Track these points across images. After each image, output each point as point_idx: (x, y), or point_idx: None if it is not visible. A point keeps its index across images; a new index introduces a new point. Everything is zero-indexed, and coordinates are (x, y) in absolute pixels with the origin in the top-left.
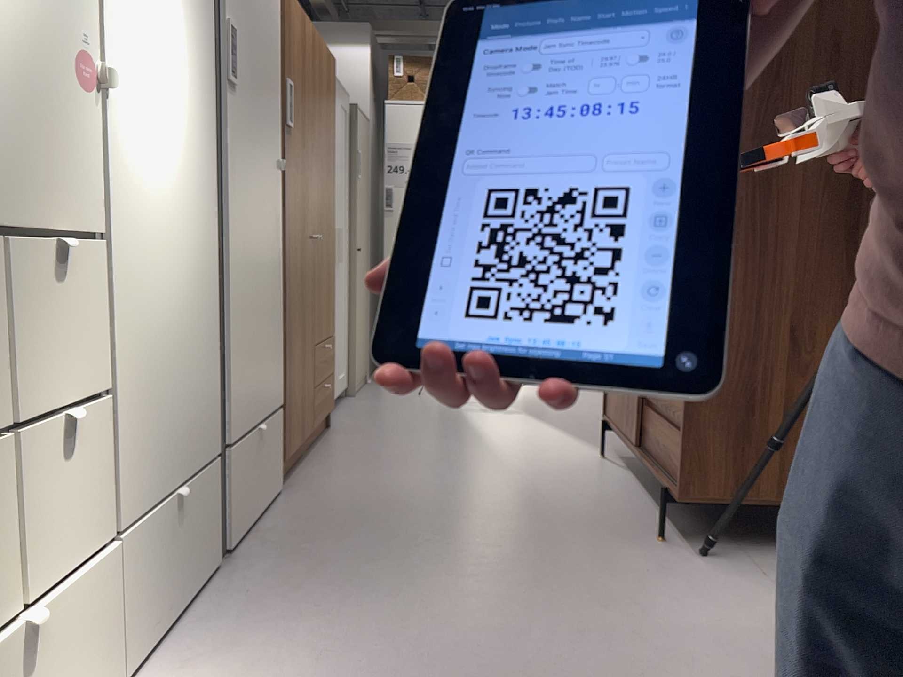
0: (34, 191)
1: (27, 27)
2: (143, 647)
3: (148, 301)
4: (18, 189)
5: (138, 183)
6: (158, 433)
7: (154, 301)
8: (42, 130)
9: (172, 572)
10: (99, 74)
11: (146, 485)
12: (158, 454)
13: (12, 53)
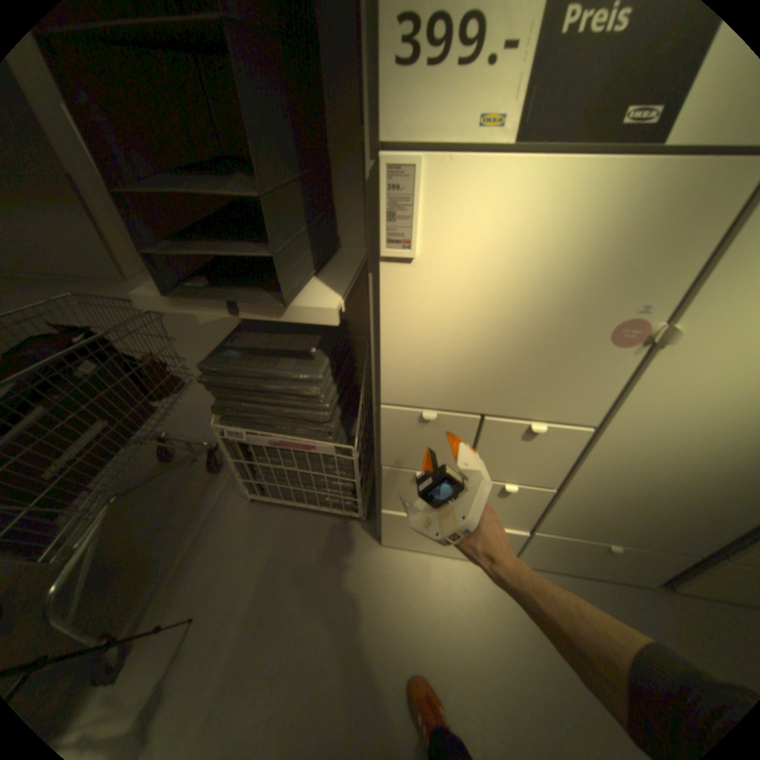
0: (532, 403)
1: (569, 317)
2: (539, 568)
3: (653, 469)
4: (517, 401)
5: (695, 404)
6: (614, 521)
7: (663, 470)
8: (557, 374)
9: (587, 565)
10: (659, 339)
11: (583, 532)
12: (608, 528)
13: (542, 336)
